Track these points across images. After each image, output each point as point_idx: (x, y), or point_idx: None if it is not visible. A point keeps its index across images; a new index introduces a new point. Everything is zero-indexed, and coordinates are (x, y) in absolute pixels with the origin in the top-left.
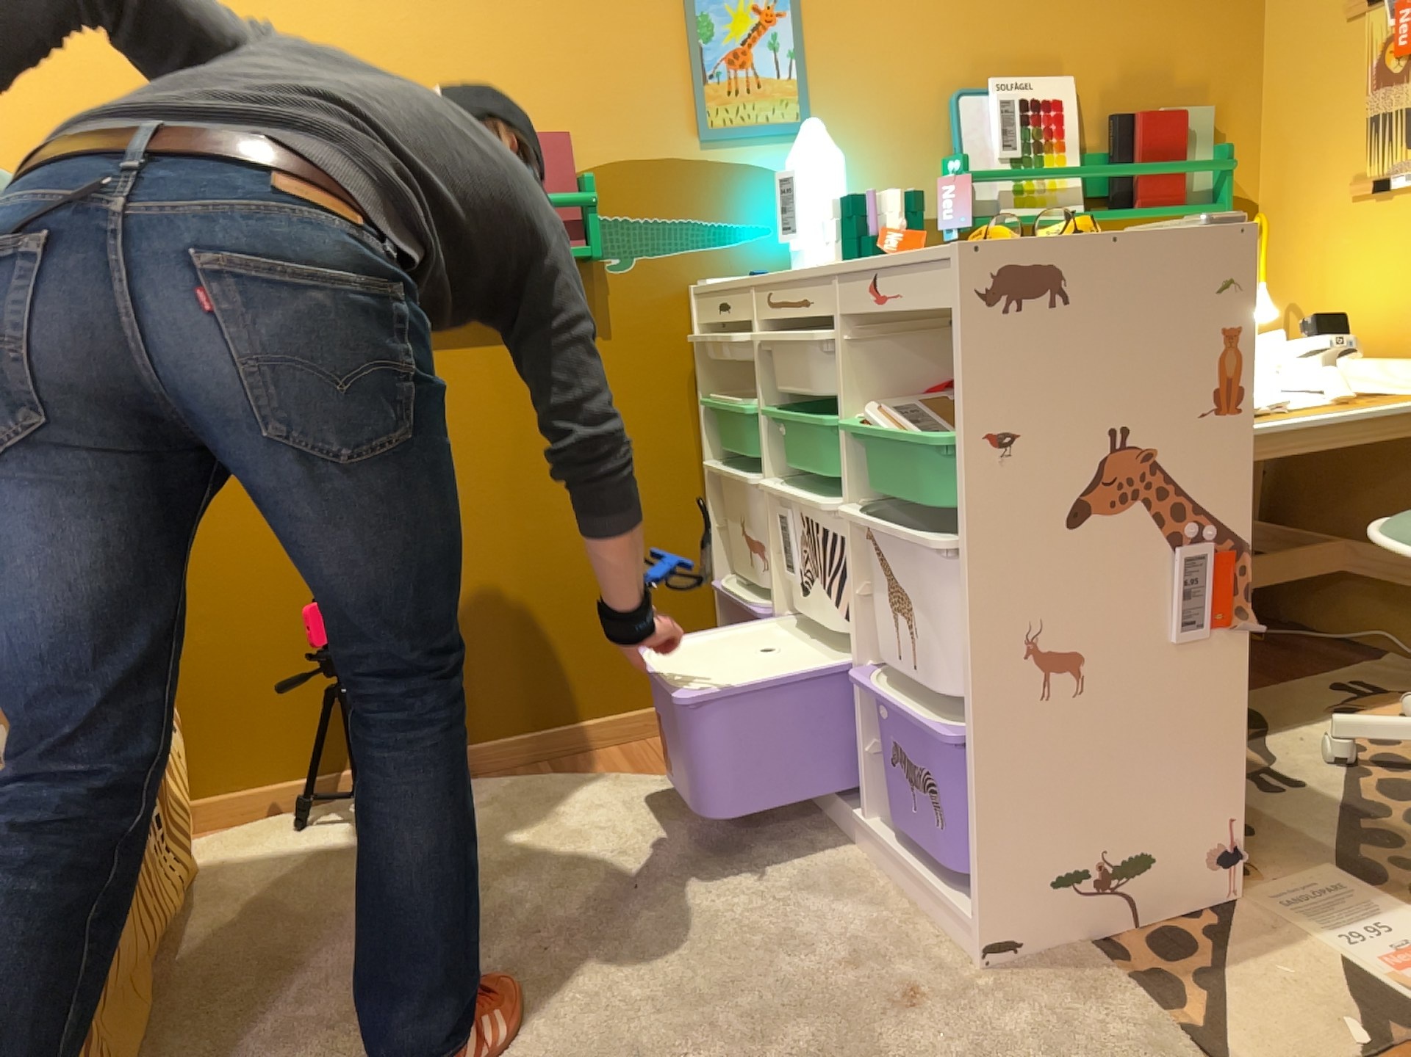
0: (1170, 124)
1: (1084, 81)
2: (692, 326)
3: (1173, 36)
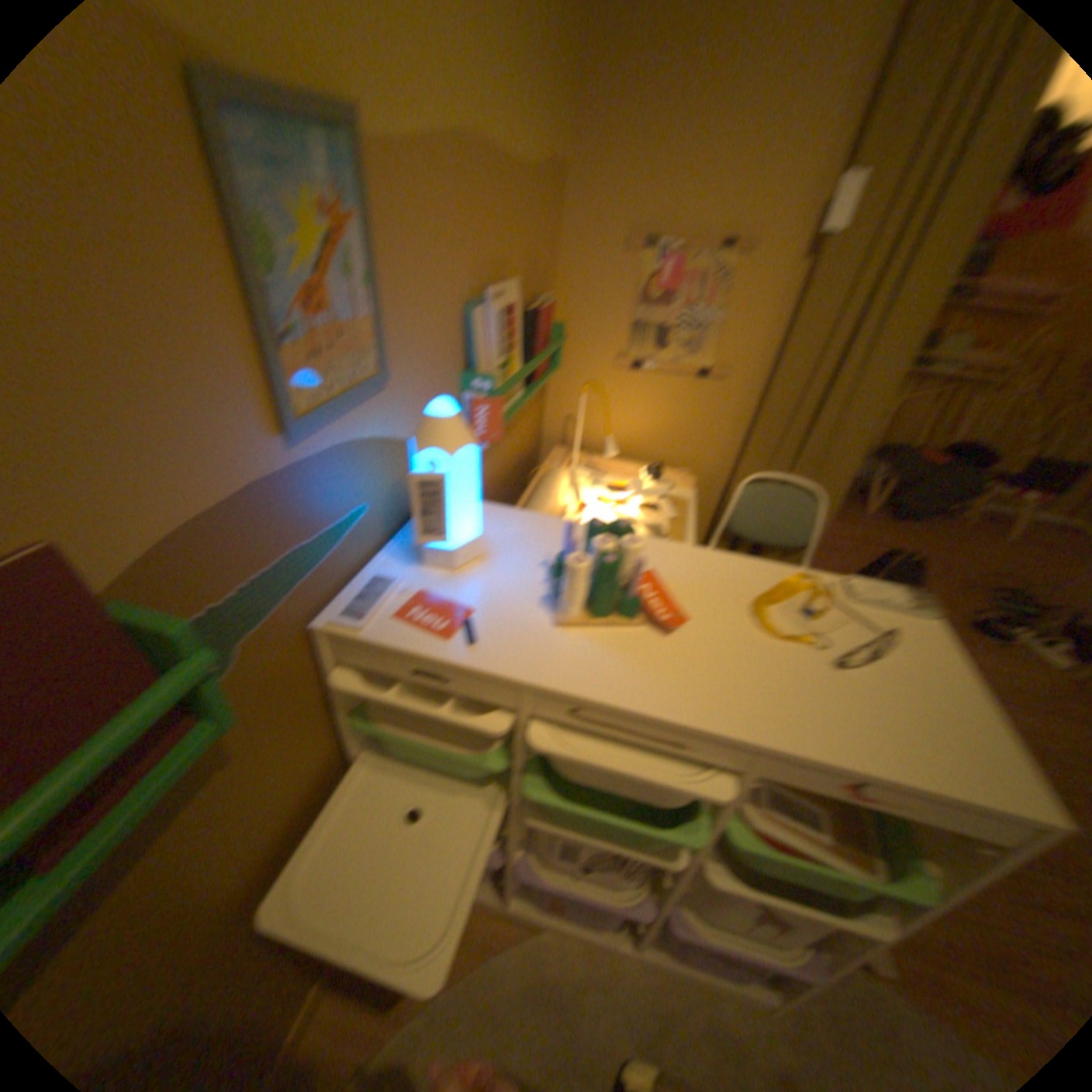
0: (554, 312)
1: (519, 275)
2: (323, 656)
3: (545, 231)
